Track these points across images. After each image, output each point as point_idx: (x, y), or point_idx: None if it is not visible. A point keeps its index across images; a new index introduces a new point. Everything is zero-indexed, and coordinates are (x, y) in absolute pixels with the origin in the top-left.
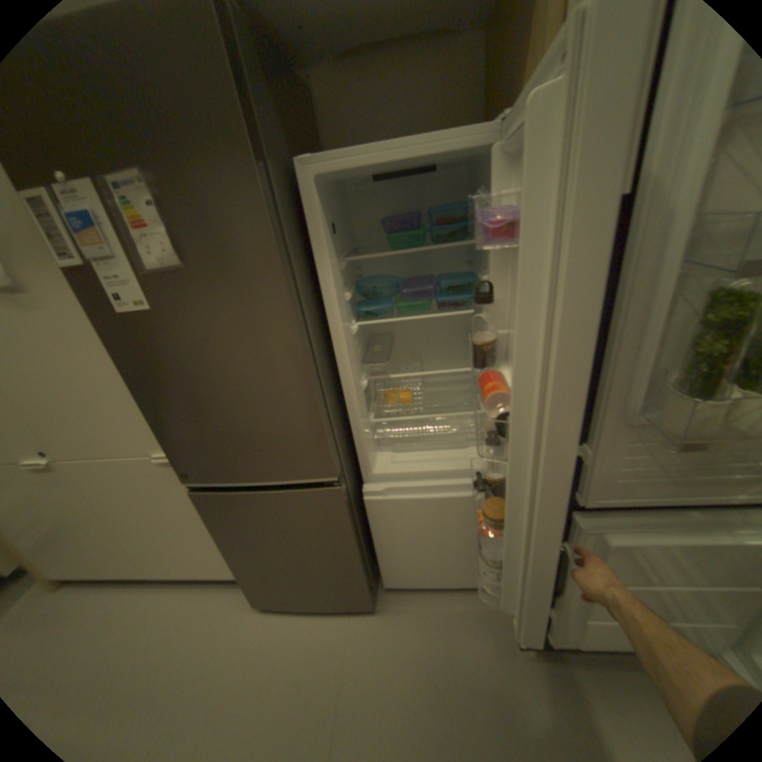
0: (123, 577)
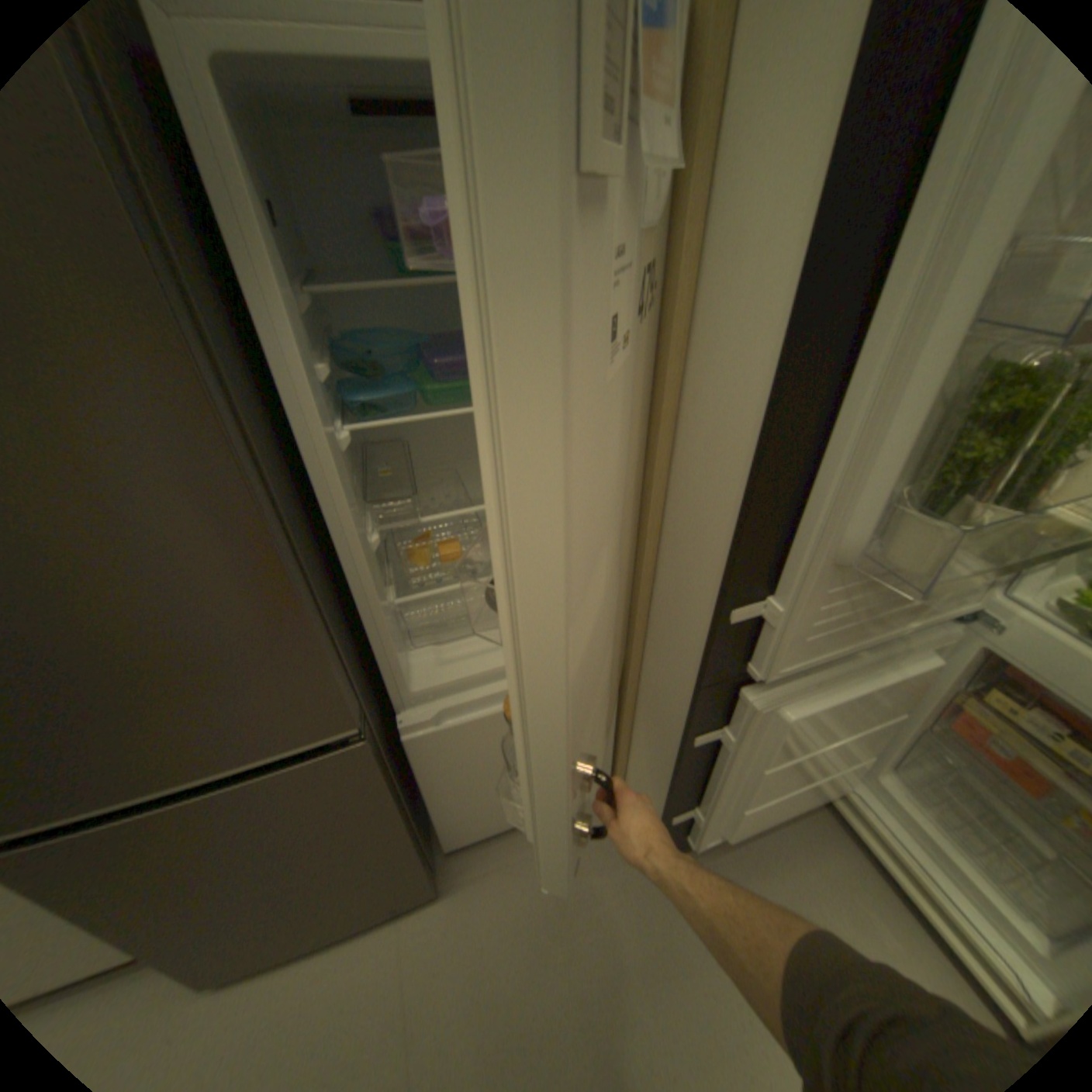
0: None
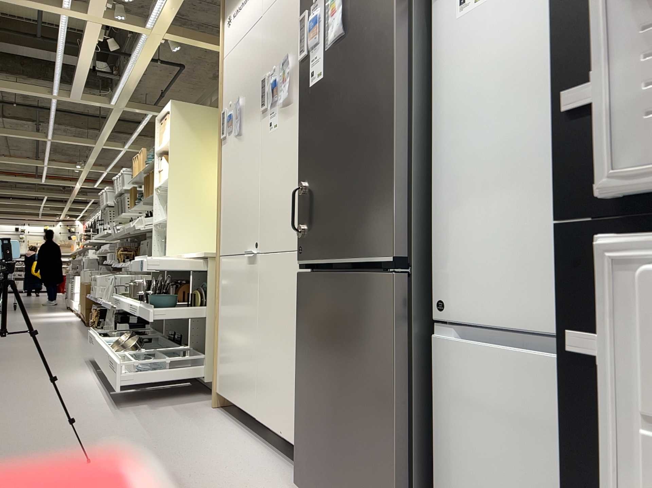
0: (247, 410)
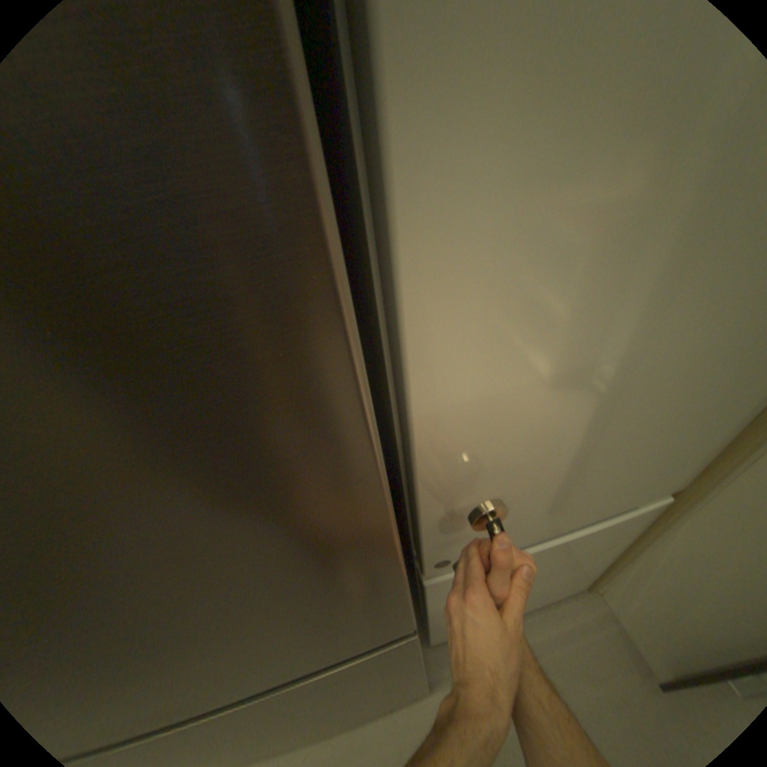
0: None
